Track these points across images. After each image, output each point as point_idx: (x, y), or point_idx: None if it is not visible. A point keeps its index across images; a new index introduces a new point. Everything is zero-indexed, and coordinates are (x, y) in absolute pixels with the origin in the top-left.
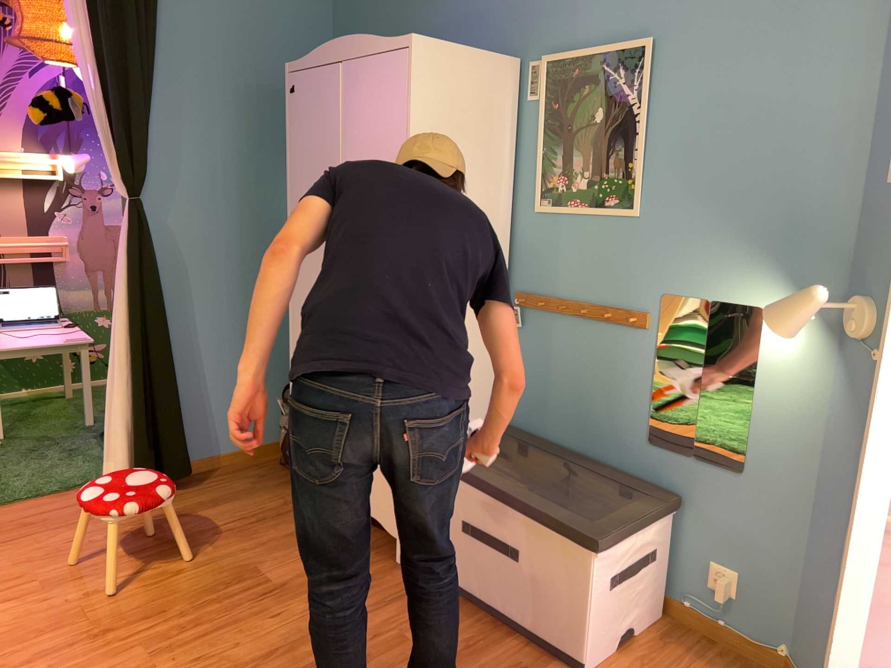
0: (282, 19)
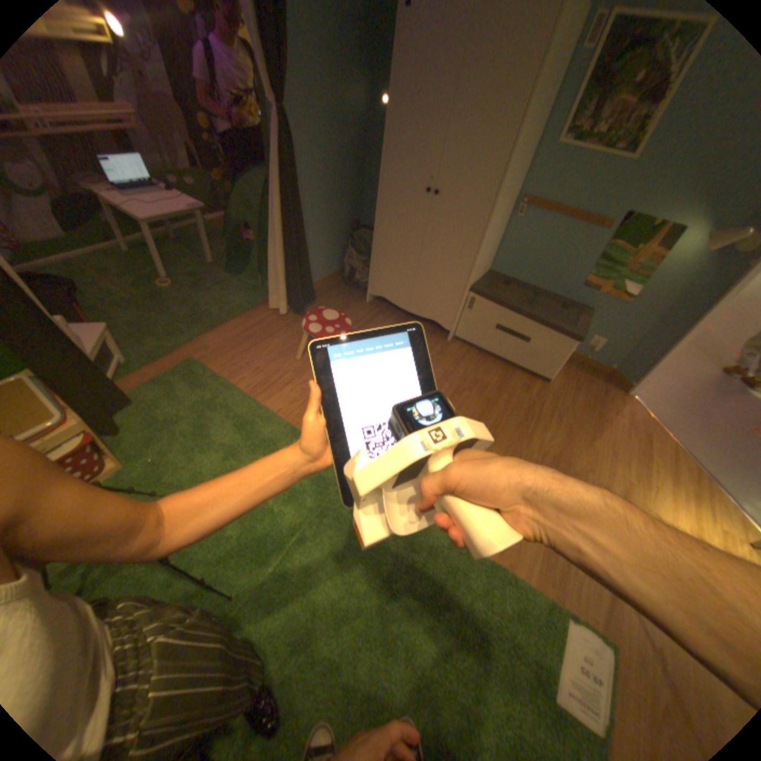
0: None
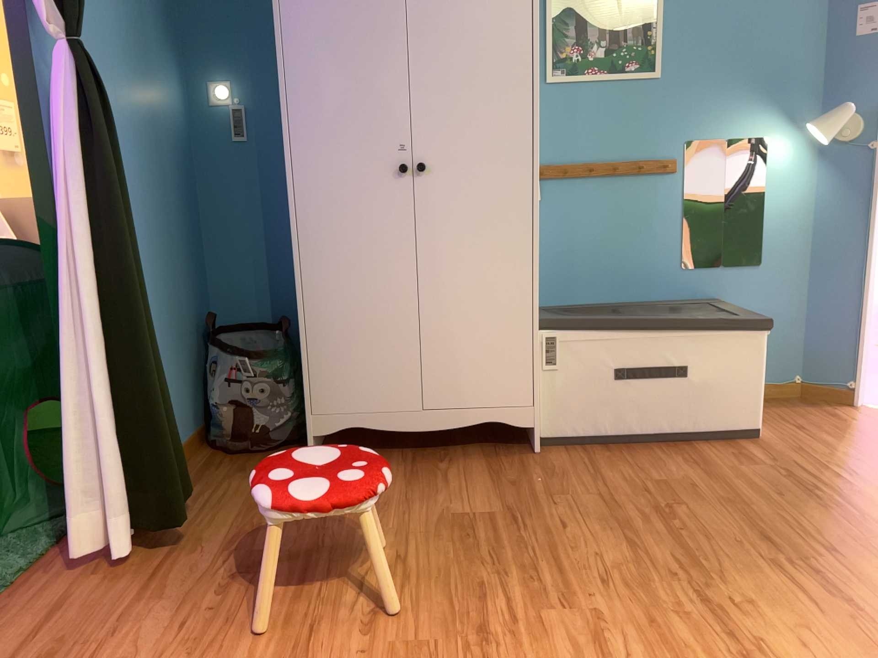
0: None
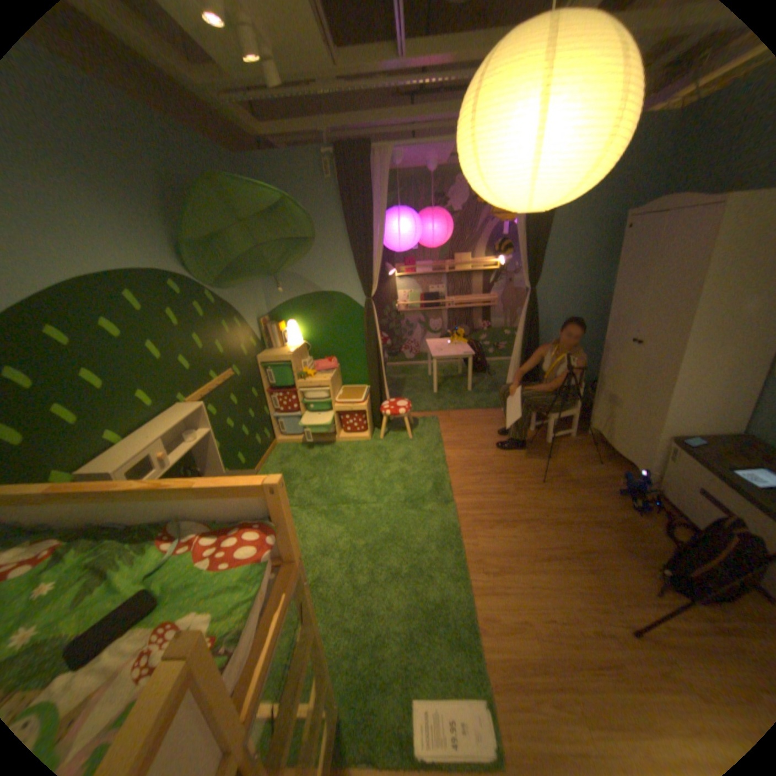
0: (631, 174)
